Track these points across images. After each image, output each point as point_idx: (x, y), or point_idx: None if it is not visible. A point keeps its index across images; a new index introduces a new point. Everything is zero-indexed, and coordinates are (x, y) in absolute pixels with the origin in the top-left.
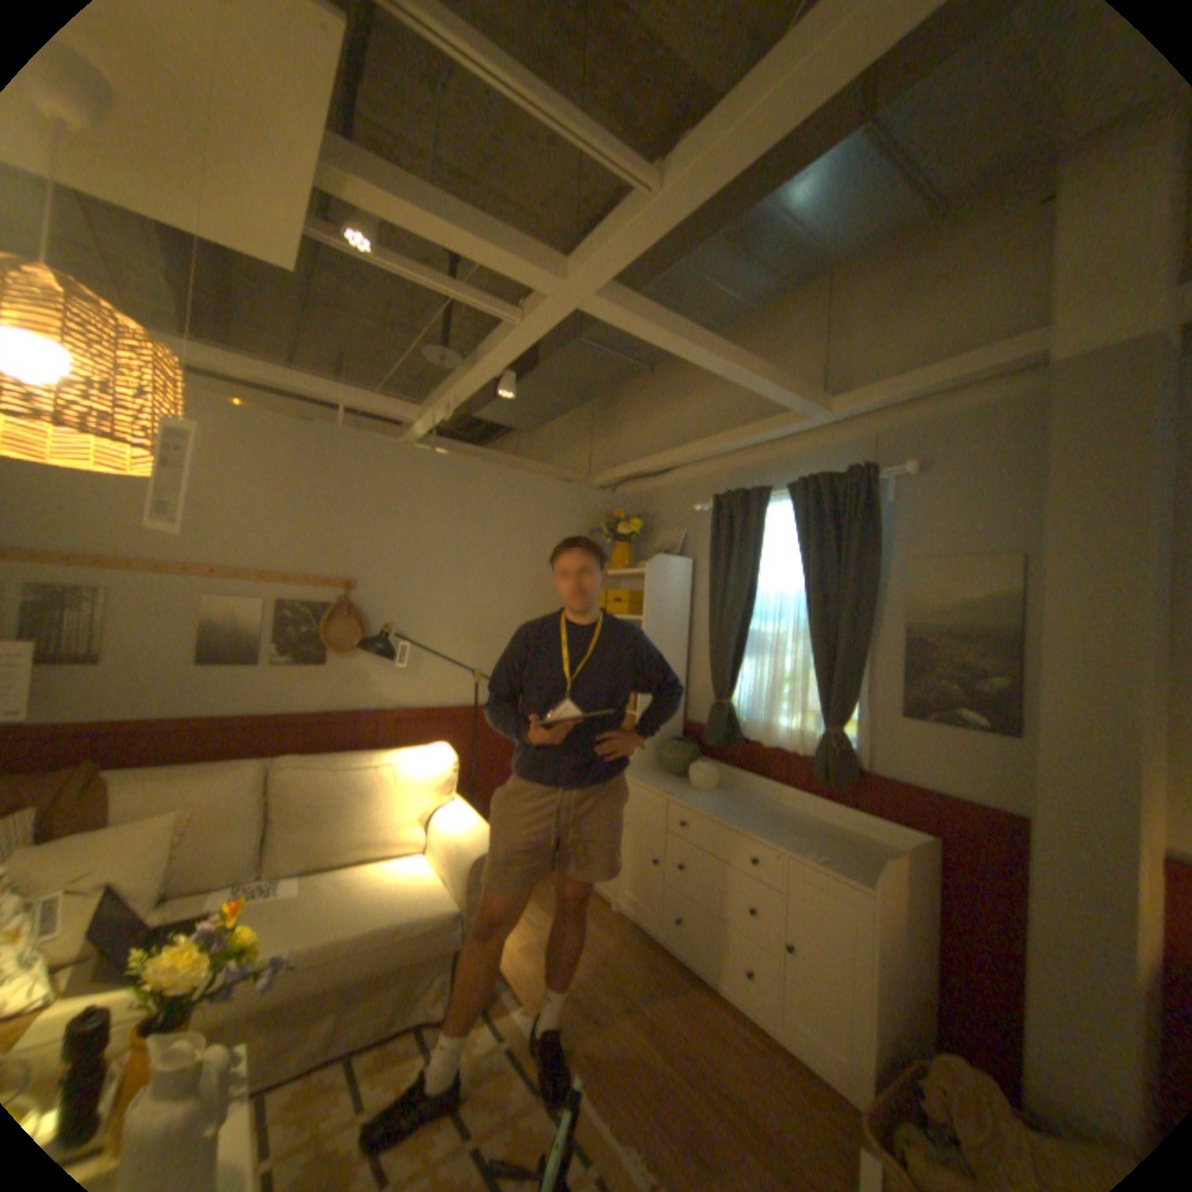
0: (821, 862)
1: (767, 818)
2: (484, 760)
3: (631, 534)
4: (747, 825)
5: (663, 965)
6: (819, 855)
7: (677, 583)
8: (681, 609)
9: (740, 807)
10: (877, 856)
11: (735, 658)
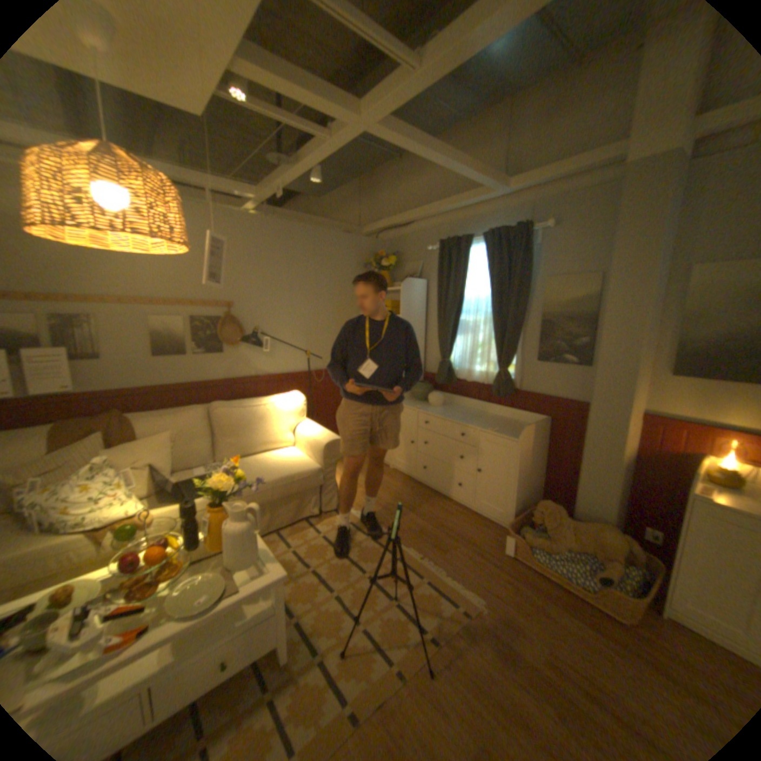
0: (494, 430)
1: (468, 416)
2: (314, 400)
3: (388, 265)
4: (458, 419)
5: (417, 487)
6: (493, 428)
7: (417, 295)
8: (420, 310)
9: (454, 412)
10: (520, 427)
11: (451, 336)
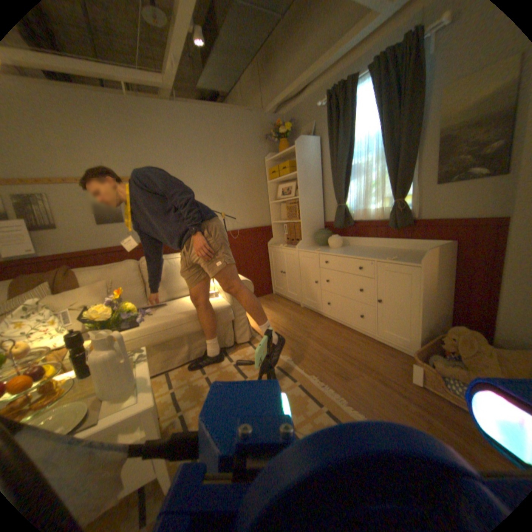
0: (393, 258)
1: (367, 251)
2: (235, 254)
3: (287, 132)
4: (356, 254)
5: (324, 321)
6: (392, 257)
7: (313, 150)
8: (317, 164)
9: (353, 250)
10: (422, 254)
11: (347, 181)
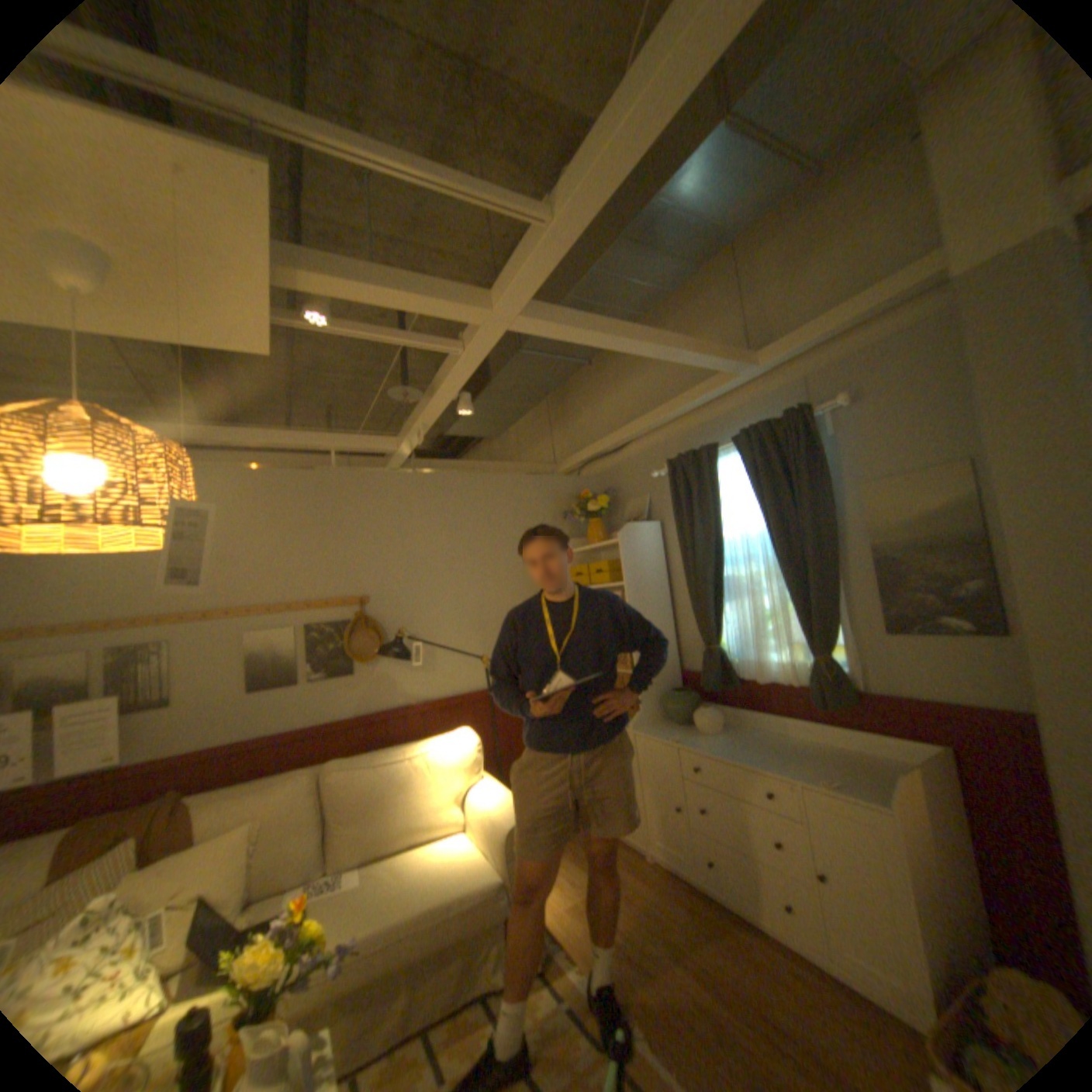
0: (833, 787)
1: (775, 752)
2: (505, 736)
3: (600, 508)
4: (756, 761)
5: (703, 909)
6: (830, 781)
7: (649, 545)
8: (658, 568)
9: (747, 745)
10: (889, 773)
11: (716, 605)
